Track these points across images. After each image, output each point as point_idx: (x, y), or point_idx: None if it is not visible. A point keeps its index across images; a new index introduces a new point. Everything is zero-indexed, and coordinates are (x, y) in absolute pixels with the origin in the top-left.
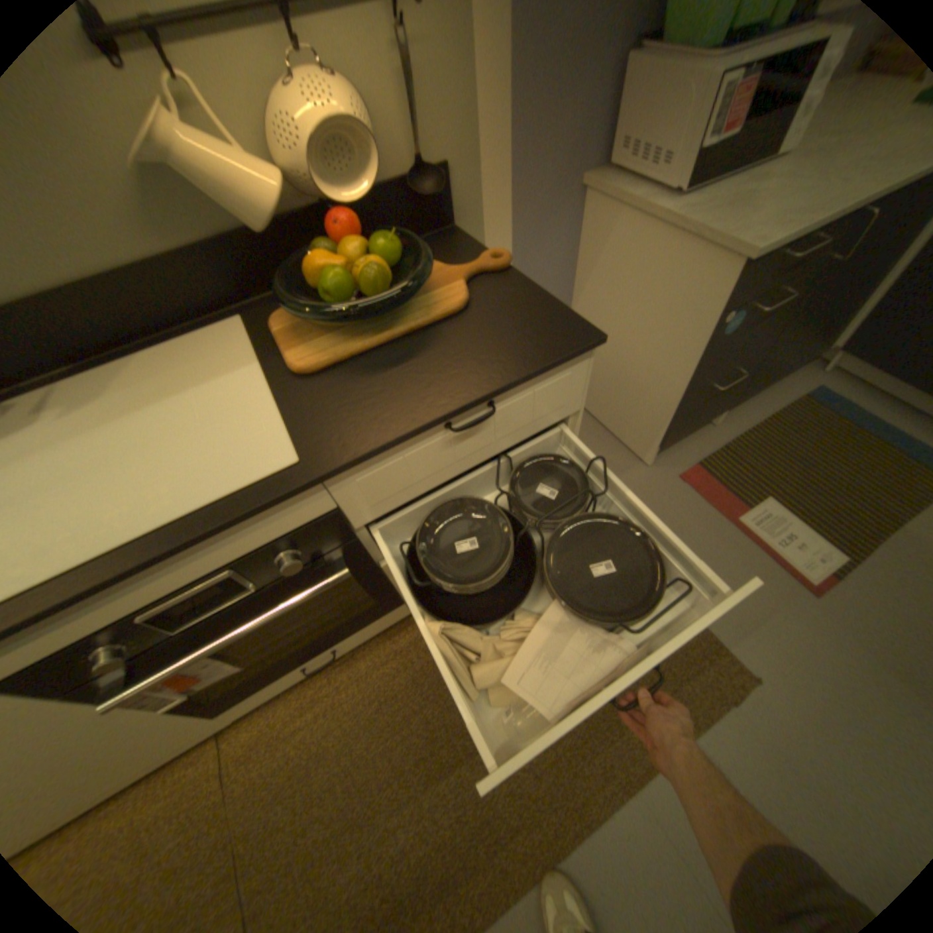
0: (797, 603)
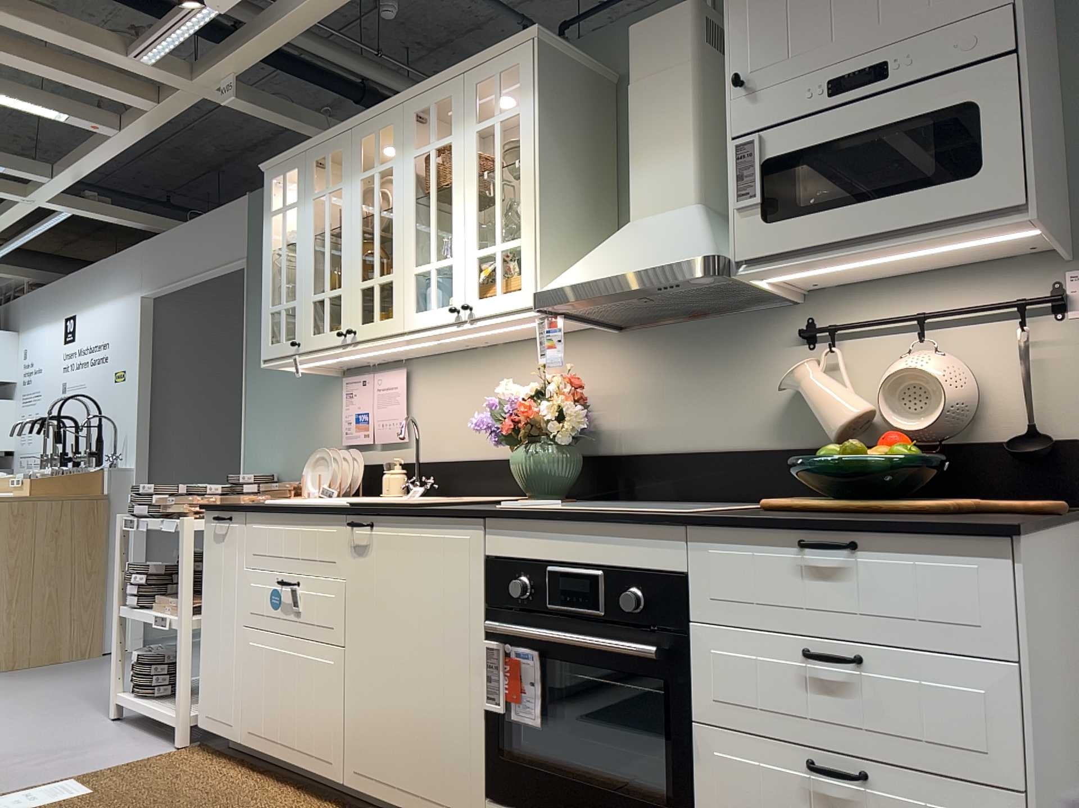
0: None
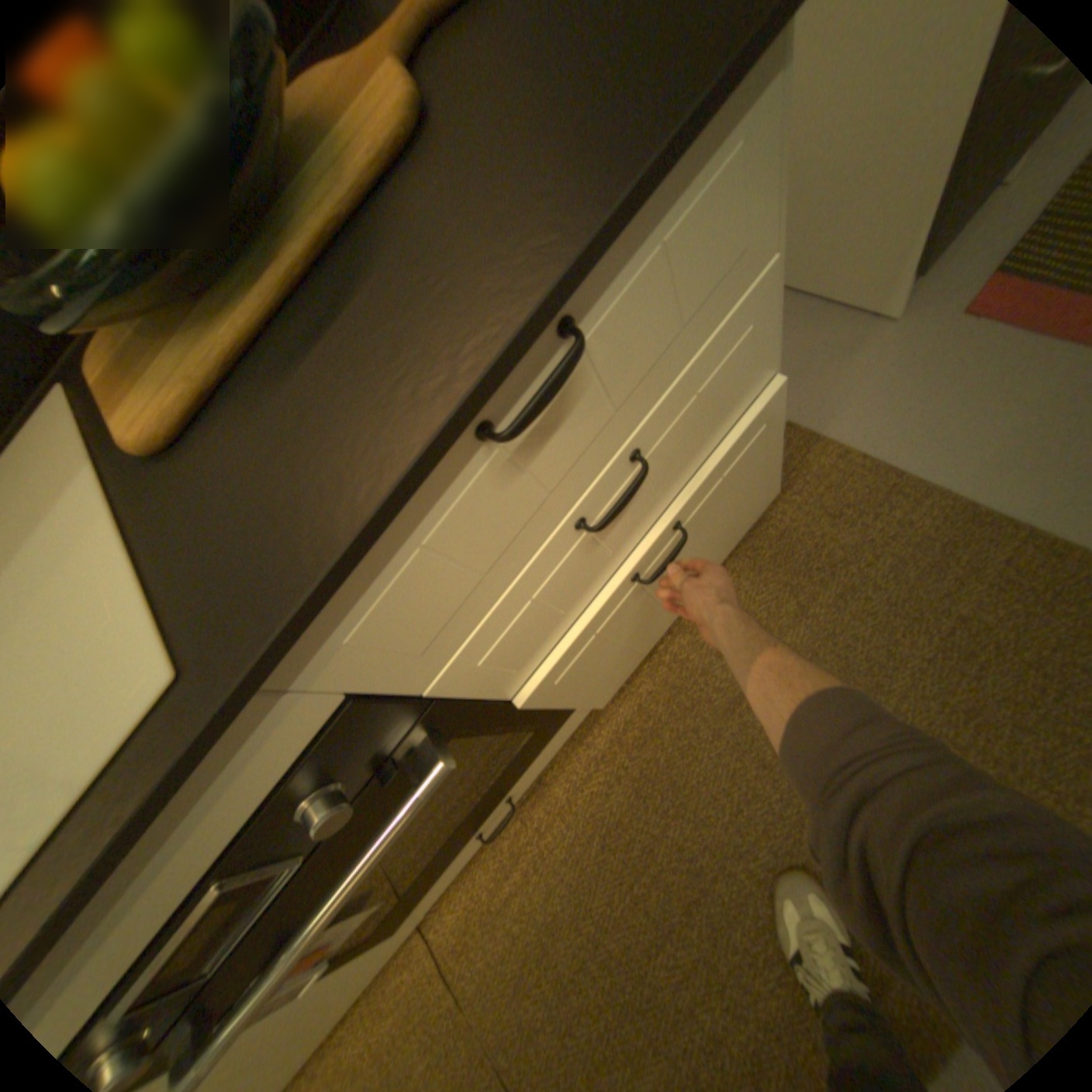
0: None
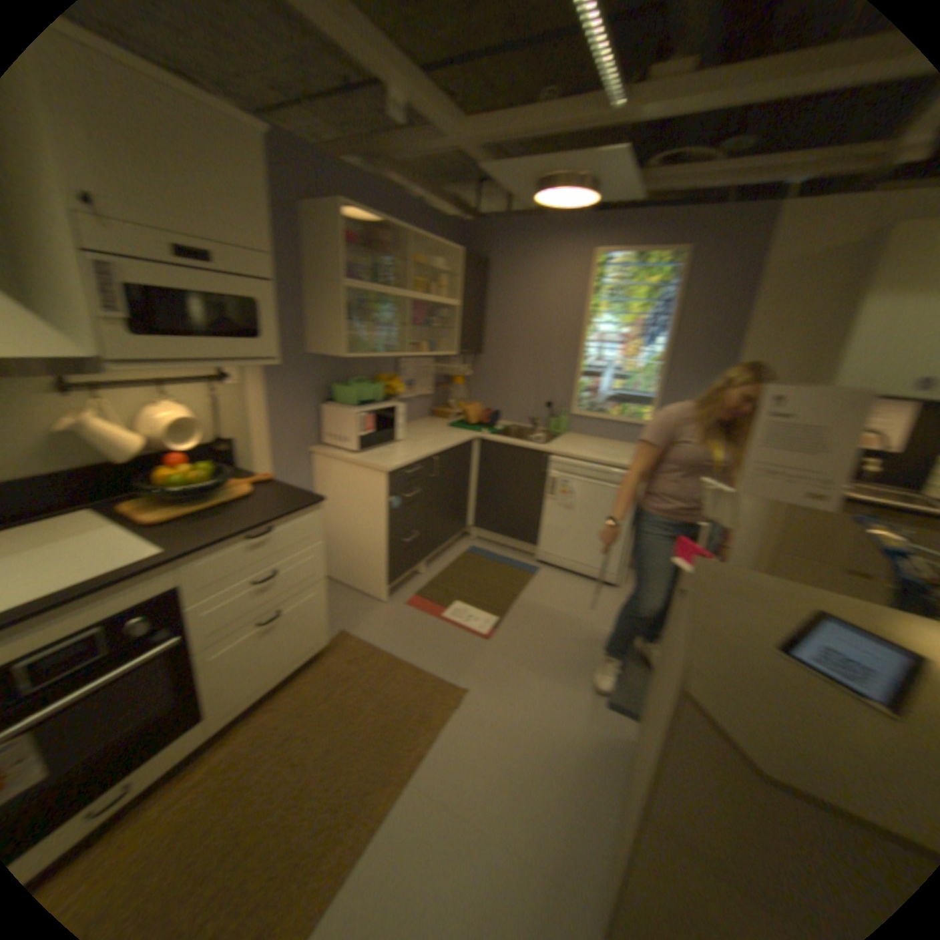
0: (480, 646)
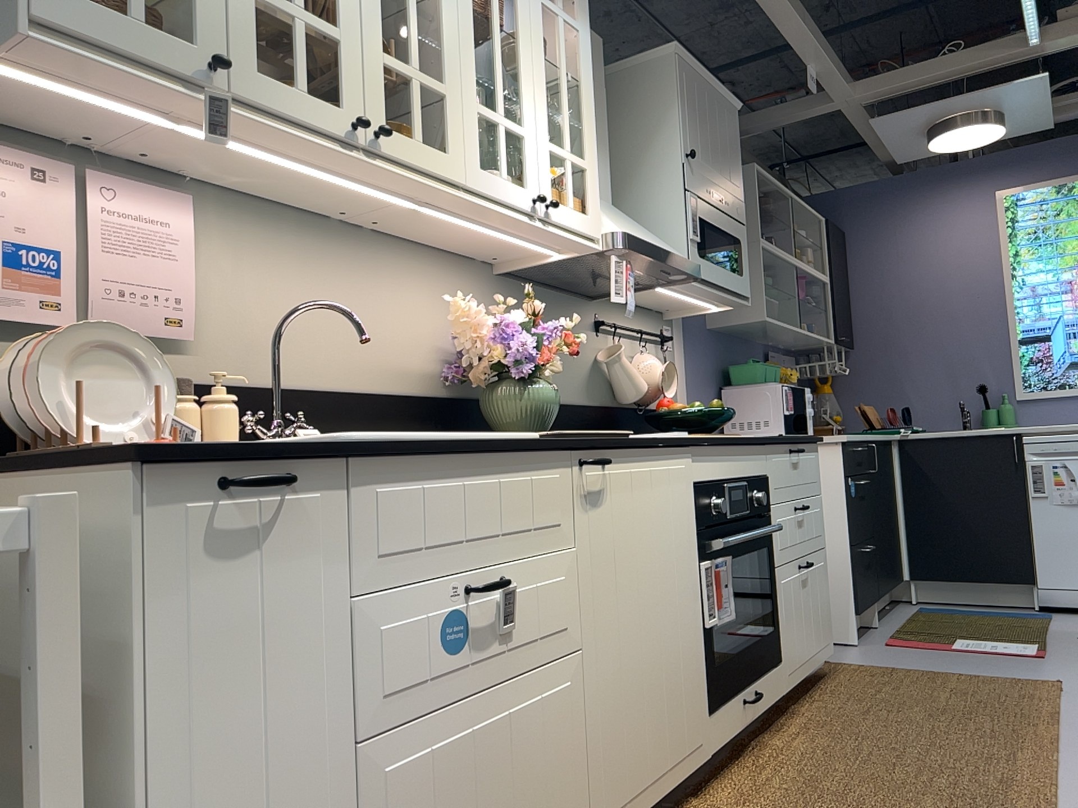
0: (1034, 660)
